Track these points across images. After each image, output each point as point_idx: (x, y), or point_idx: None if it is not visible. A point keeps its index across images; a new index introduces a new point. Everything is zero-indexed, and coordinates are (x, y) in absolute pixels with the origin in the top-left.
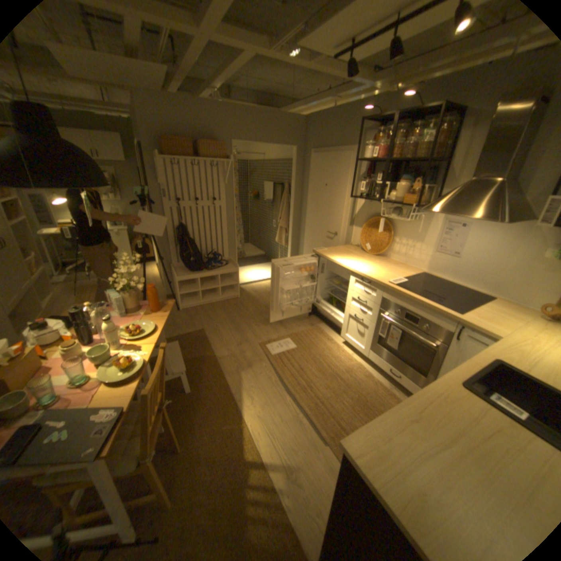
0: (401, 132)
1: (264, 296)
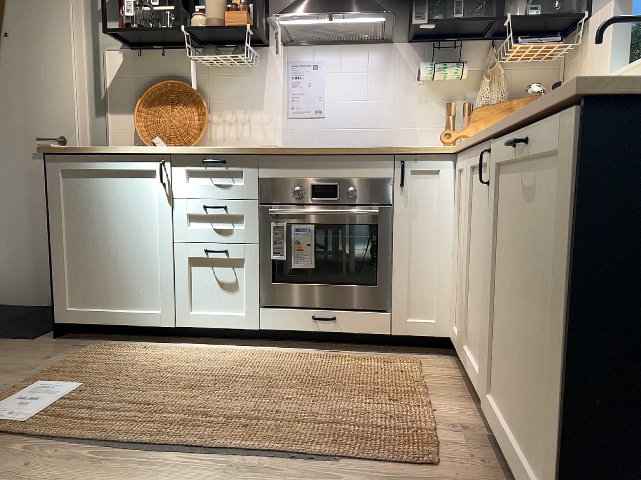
0: None
1: None
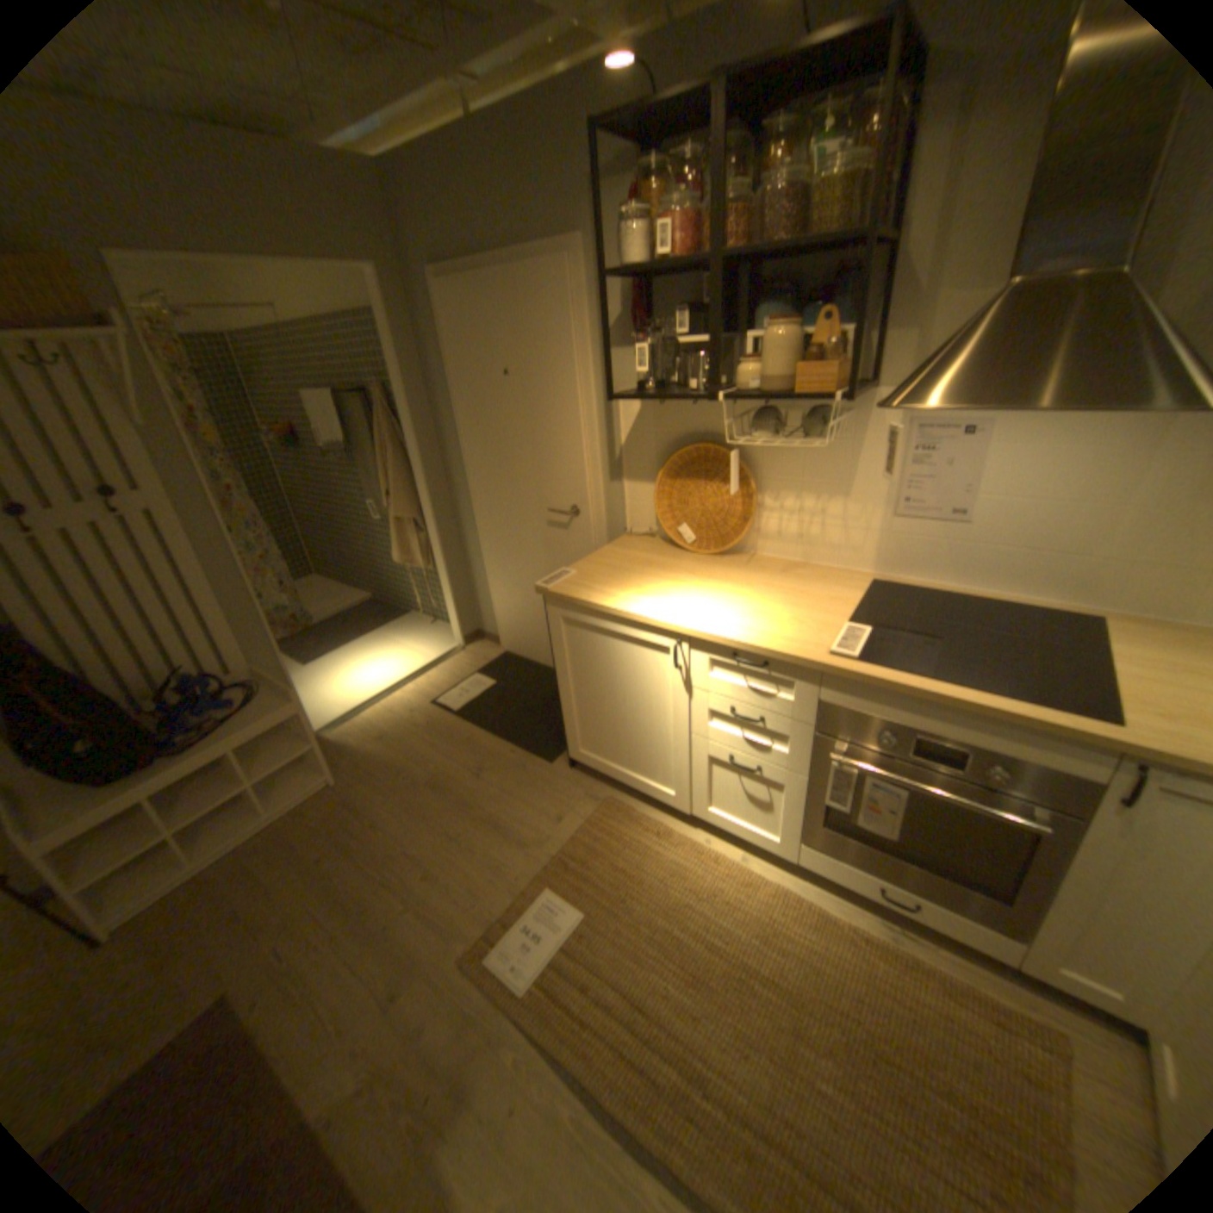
0: (728, 161)
1: (416, 746)
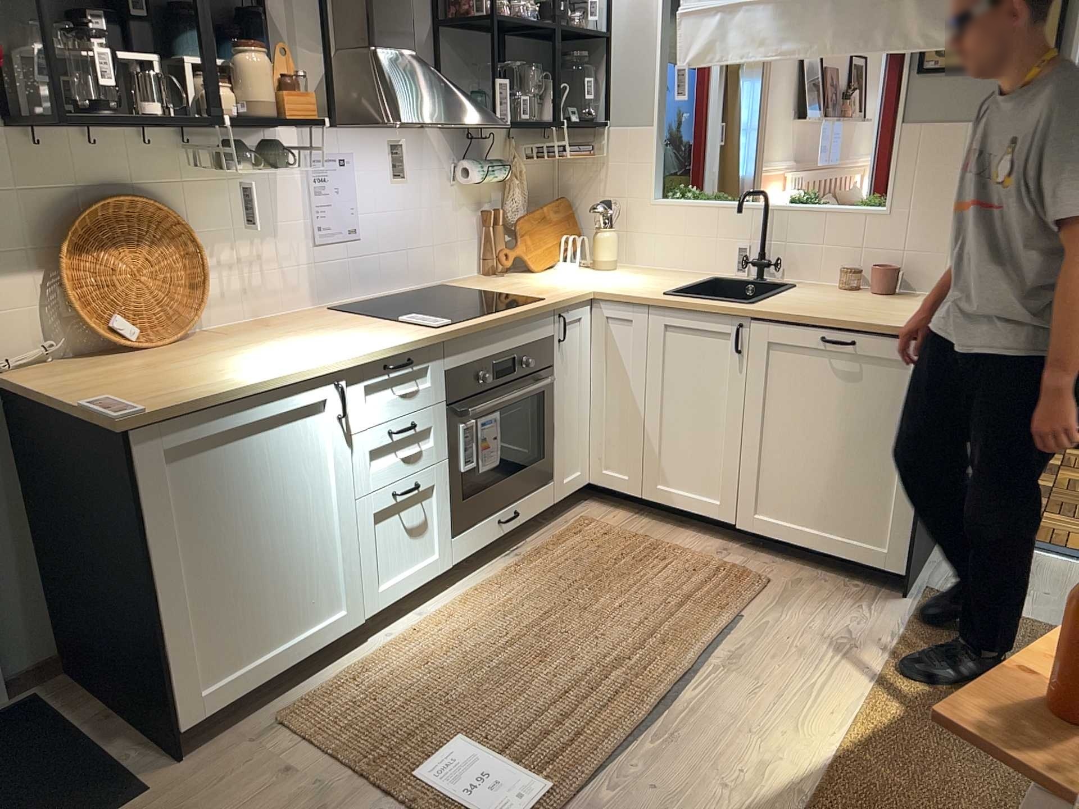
0: None
1: None
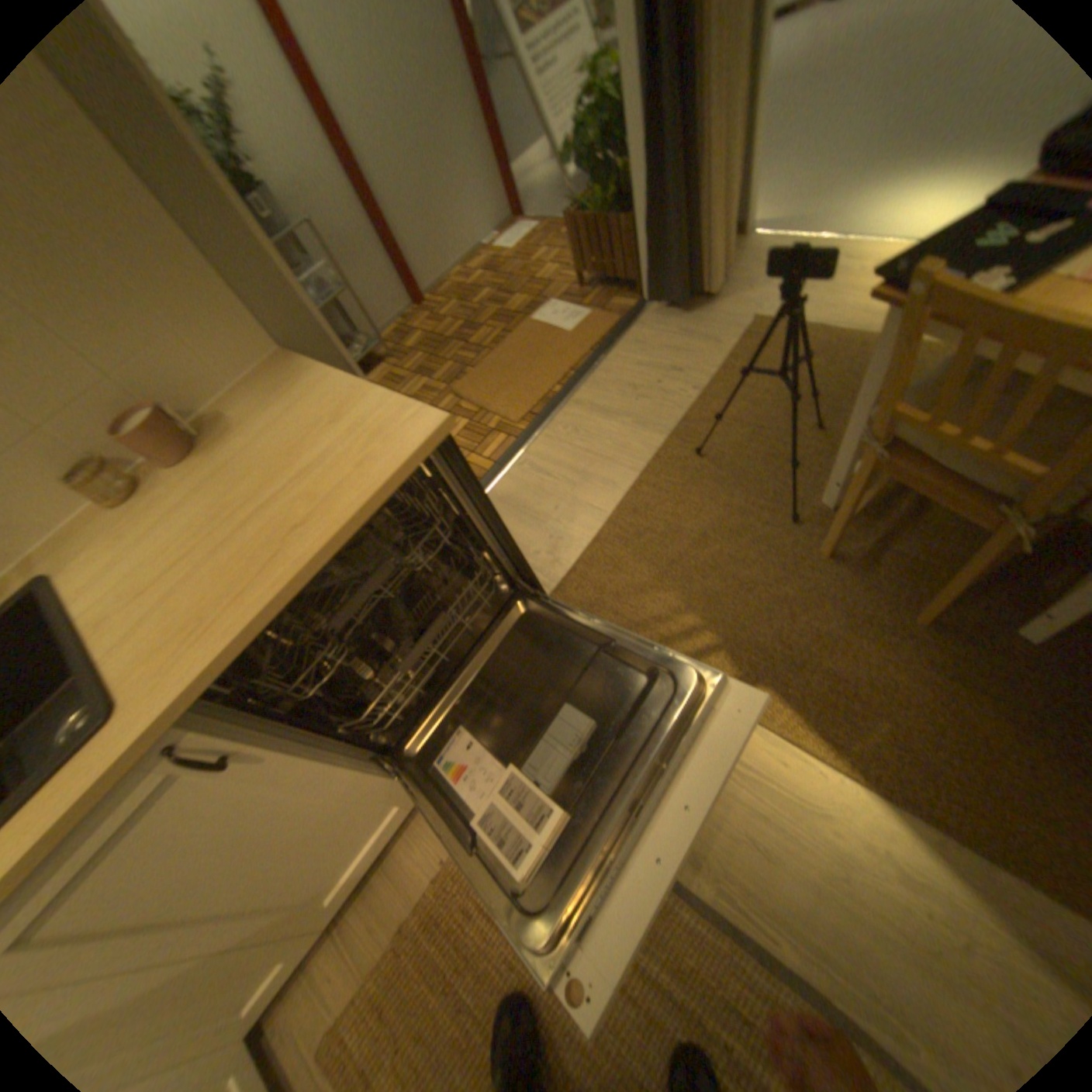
0: None
1: None
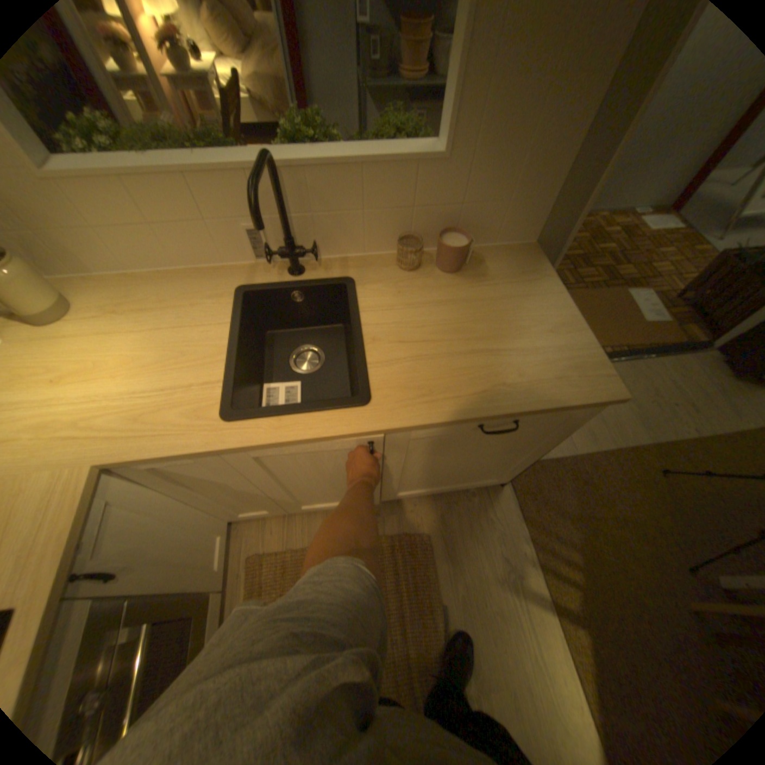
0: None
1: None
